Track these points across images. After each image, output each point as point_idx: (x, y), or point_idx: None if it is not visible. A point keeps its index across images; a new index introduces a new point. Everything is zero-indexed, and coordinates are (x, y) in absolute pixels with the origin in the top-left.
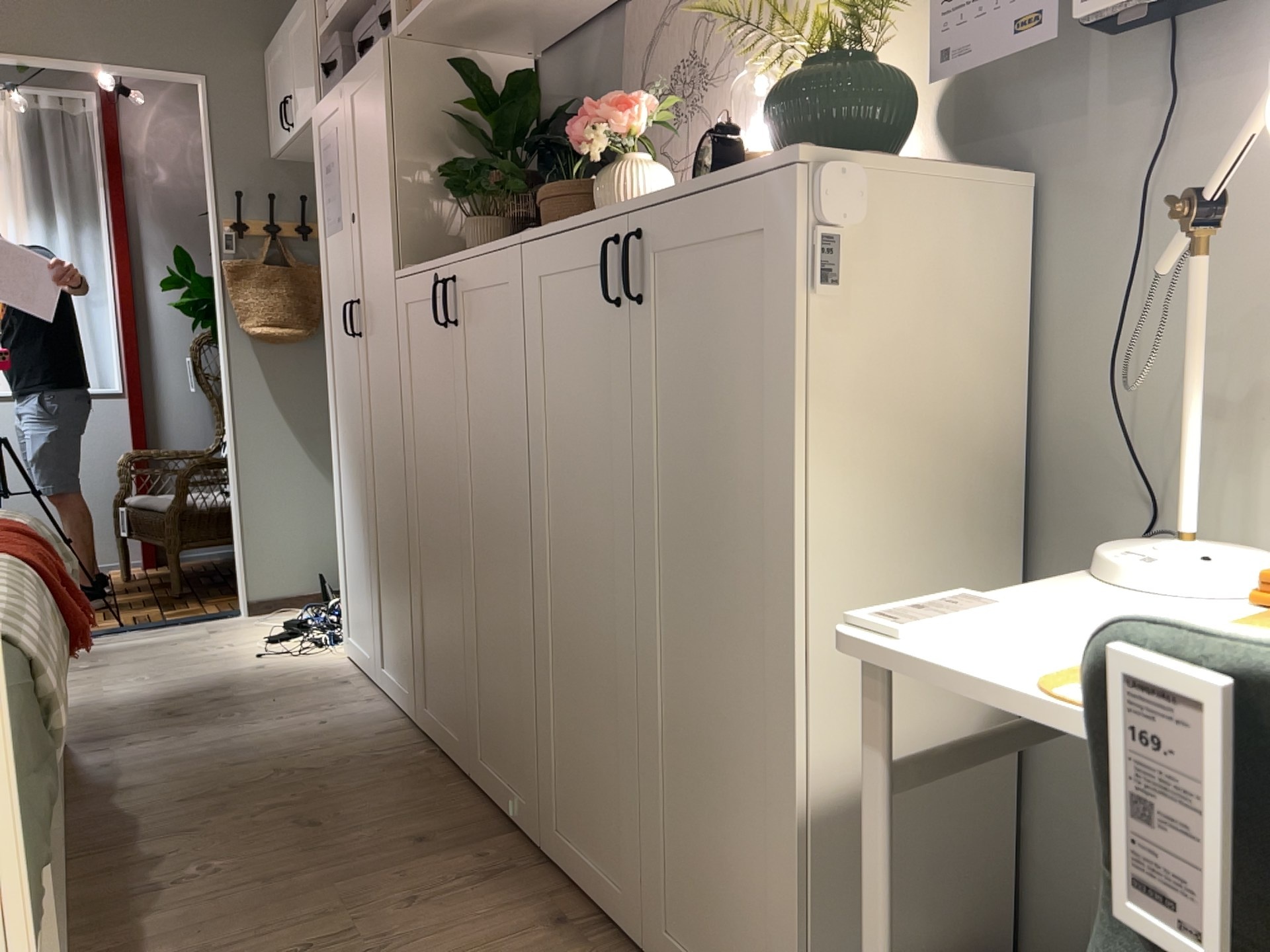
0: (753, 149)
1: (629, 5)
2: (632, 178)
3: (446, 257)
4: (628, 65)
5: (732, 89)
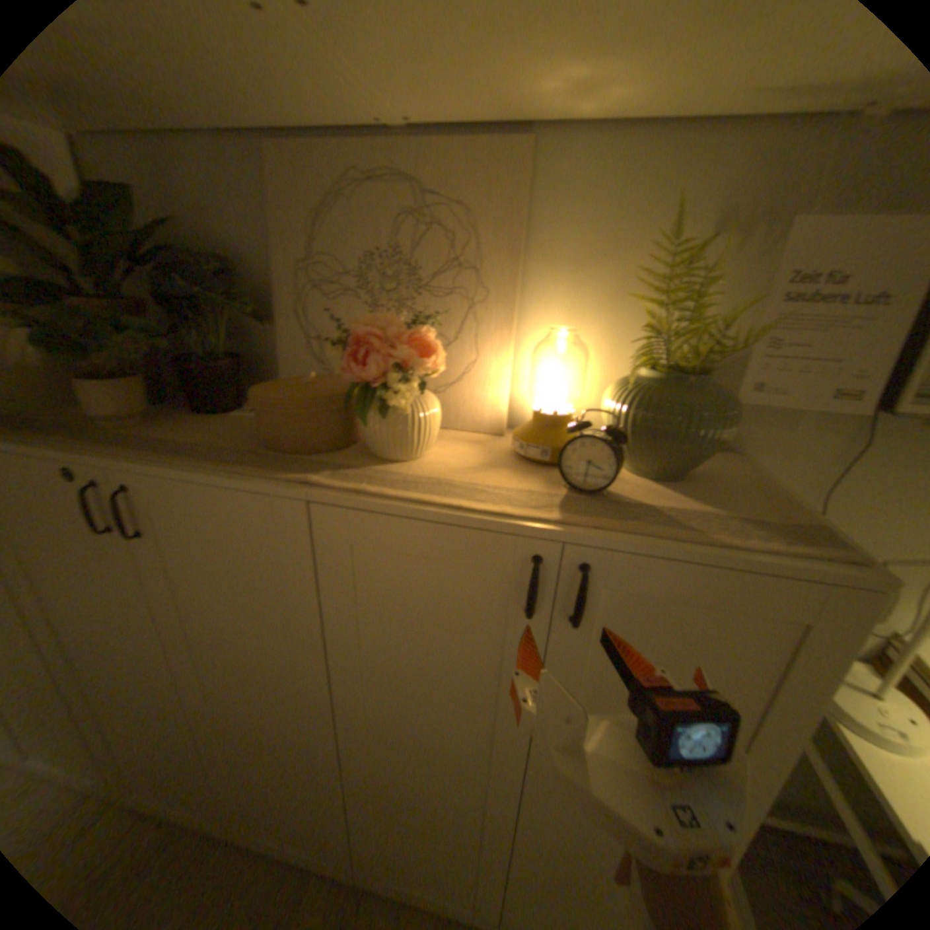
0: (546, 402)
1: (257, 139)
2: (423, 417)
3: (82, 449)
4: (273, 216)
5: (469, 311)
